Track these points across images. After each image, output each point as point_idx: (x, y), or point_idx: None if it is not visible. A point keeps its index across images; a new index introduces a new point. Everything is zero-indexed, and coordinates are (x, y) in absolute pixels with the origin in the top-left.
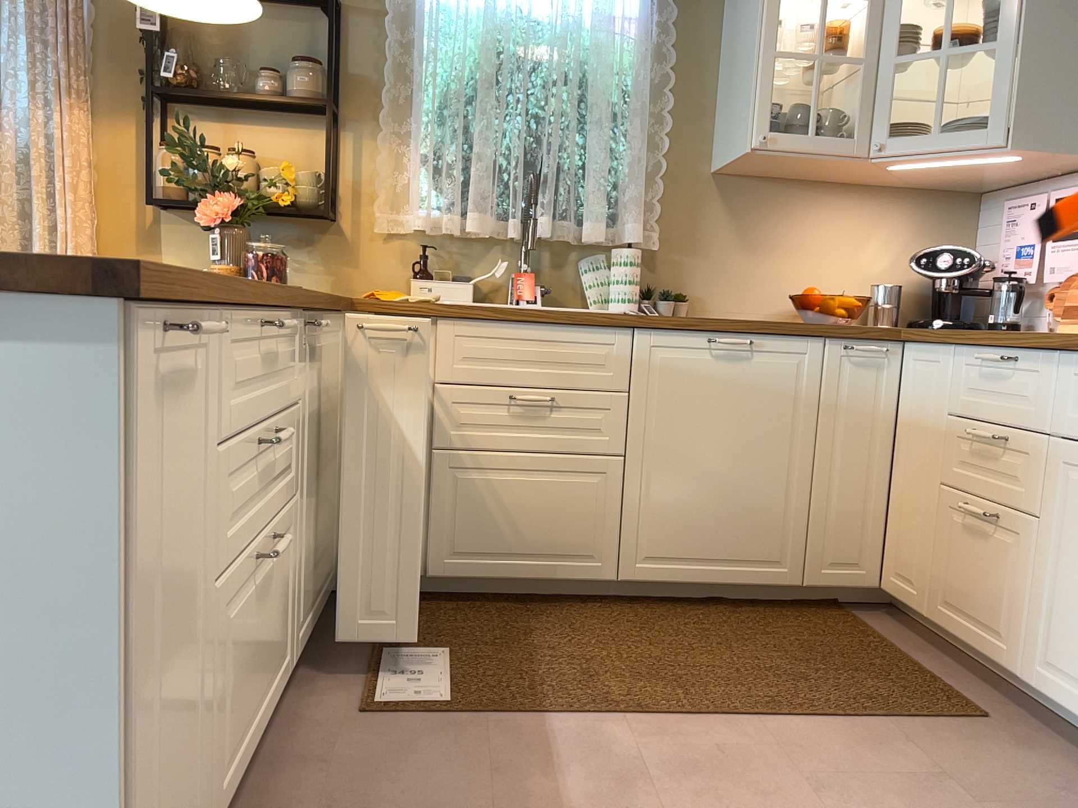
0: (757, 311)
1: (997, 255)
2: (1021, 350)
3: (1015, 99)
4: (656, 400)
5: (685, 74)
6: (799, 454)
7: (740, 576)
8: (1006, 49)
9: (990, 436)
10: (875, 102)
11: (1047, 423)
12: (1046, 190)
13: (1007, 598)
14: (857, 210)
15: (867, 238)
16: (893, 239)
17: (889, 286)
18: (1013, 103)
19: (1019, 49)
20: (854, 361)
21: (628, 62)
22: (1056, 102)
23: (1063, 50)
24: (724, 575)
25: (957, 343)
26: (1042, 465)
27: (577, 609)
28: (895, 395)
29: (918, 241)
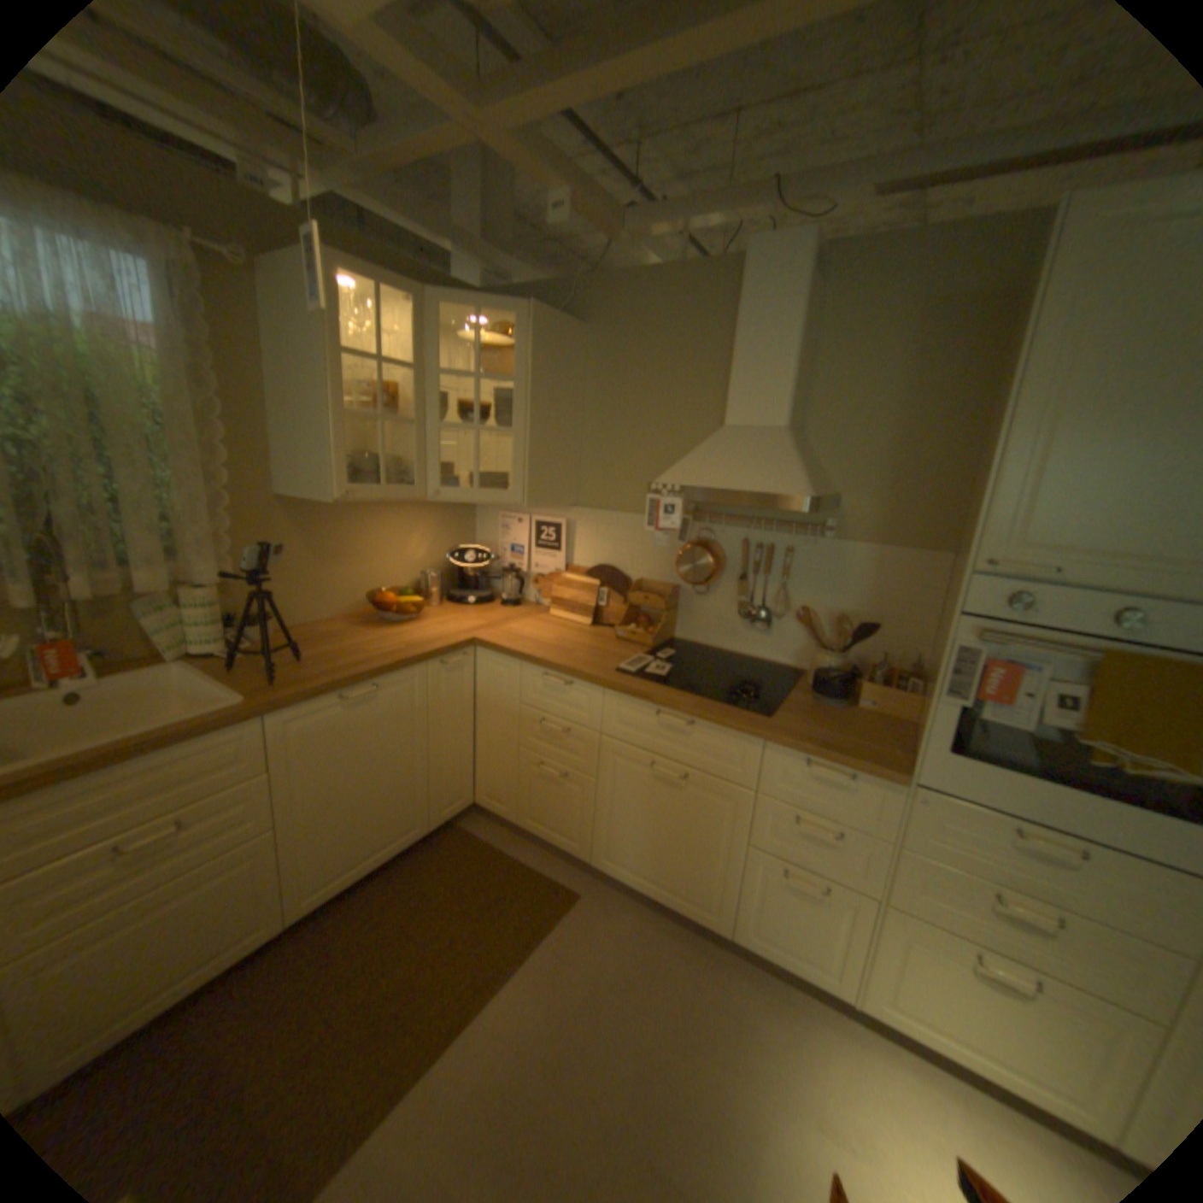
0: (333, 610)
1: (491, 543)
2: (575, 680)
3: (525, 475)
4: (296, 769)
5: (225, 398)
6: (416, 751)
7: (386, 857)
8: (517, 438)
9: (559, 730)
10: (424, 456)
11: (596, 726)
12: (522, 509)
13: (575, 821)
14: (399, 517)
15: (409, 537)
16: (425, 535)
17: (426, 569)
18: (523, 475)
19: (523, 438)
20: (445, 671)
21: (150, 383)
22: (545, 476)
23: (546, 441)
24: (374, 865)
25: (523, 662)
26: (594, 750)
27: (248, 982)
28: (471, 682)
29: (441, 534)
